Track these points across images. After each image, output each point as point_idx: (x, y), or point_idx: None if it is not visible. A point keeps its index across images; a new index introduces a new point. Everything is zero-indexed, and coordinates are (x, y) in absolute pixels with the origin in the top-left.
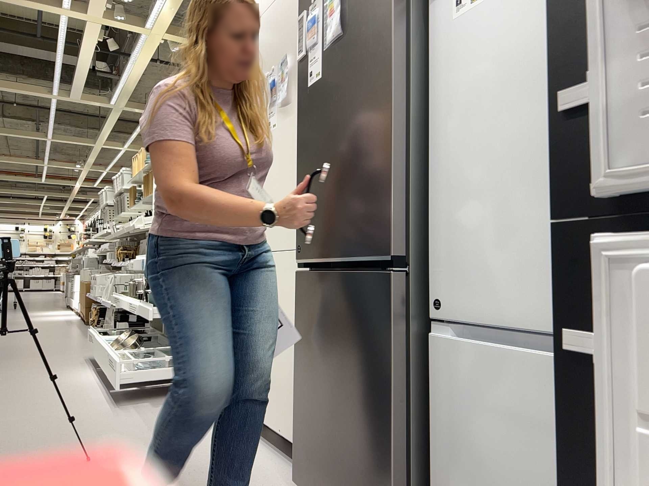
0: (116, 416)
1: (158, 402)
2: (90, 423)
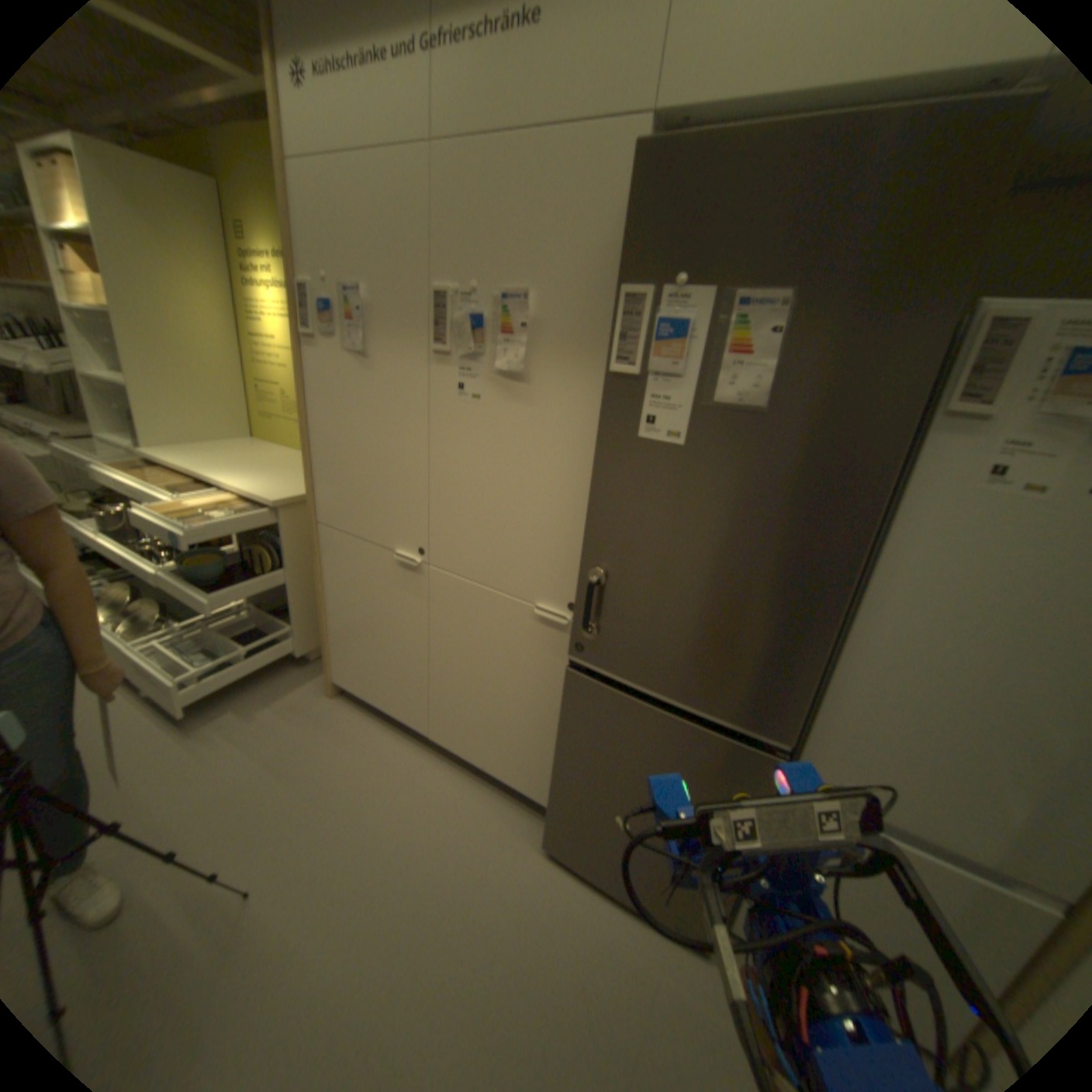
0: (201, 760)
1: (242, 706)
2: (170, 792)
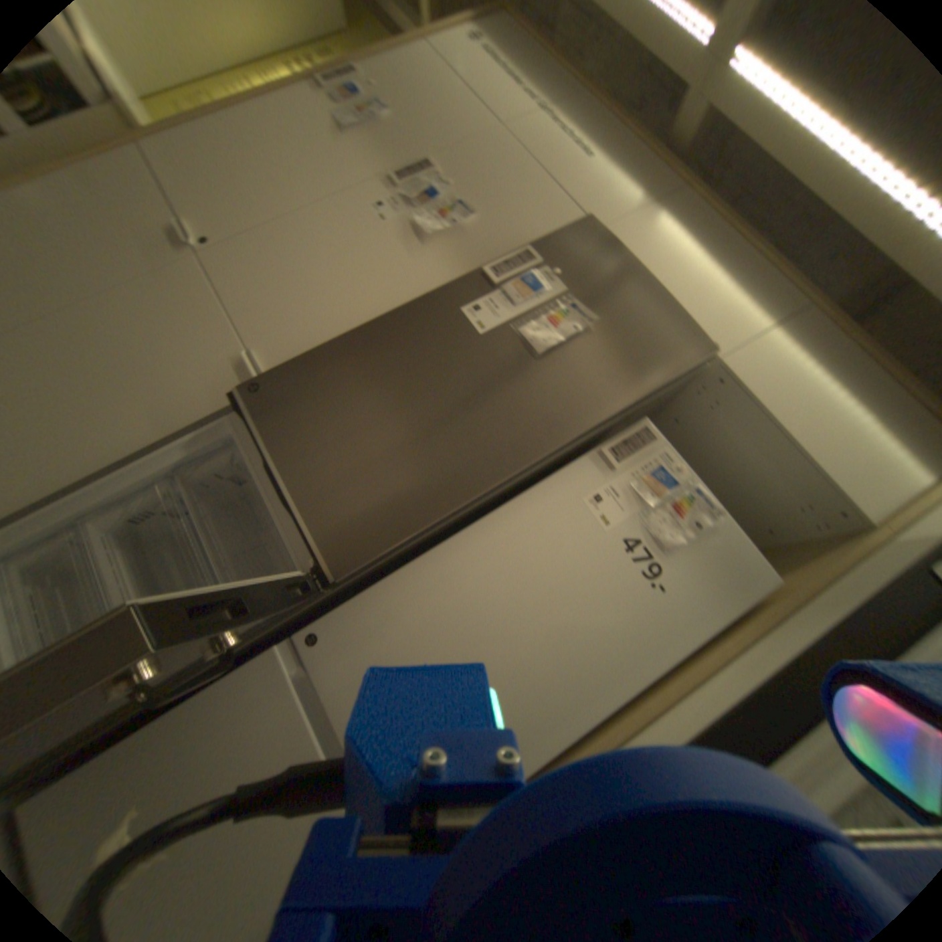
0: None
1: None
2: None
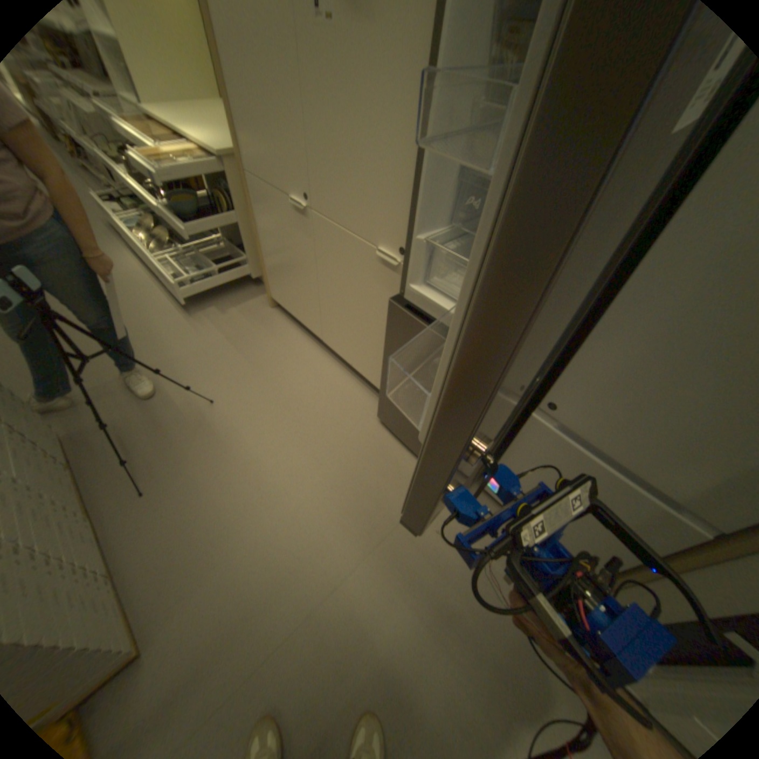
0: (196, 331)
1: (221, 305)
2: (180, 345)
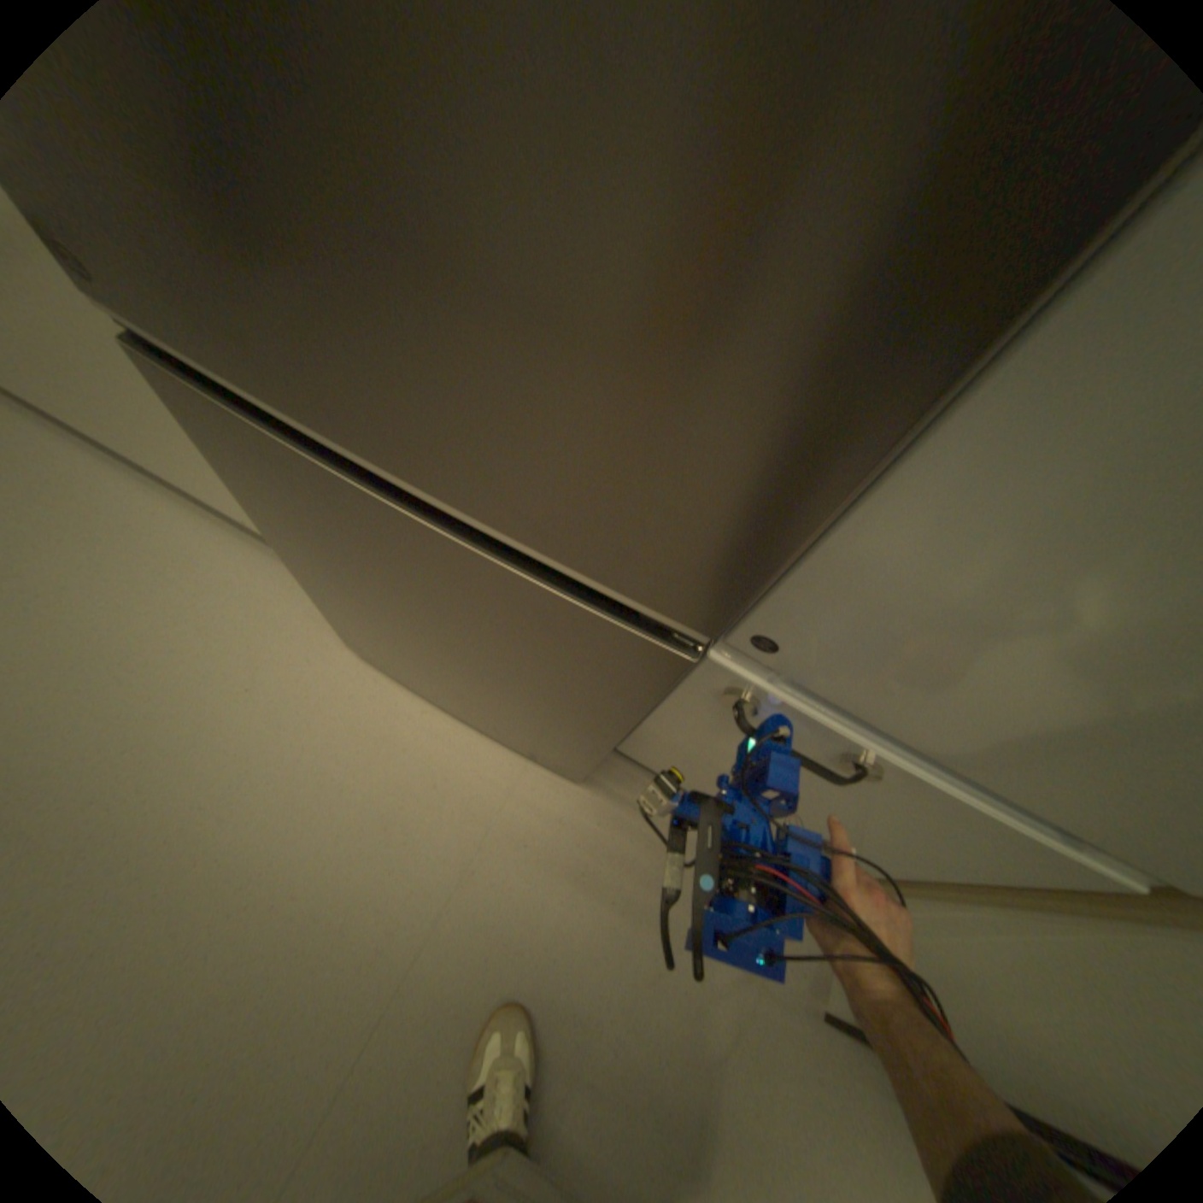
0: None
1: None
2: None
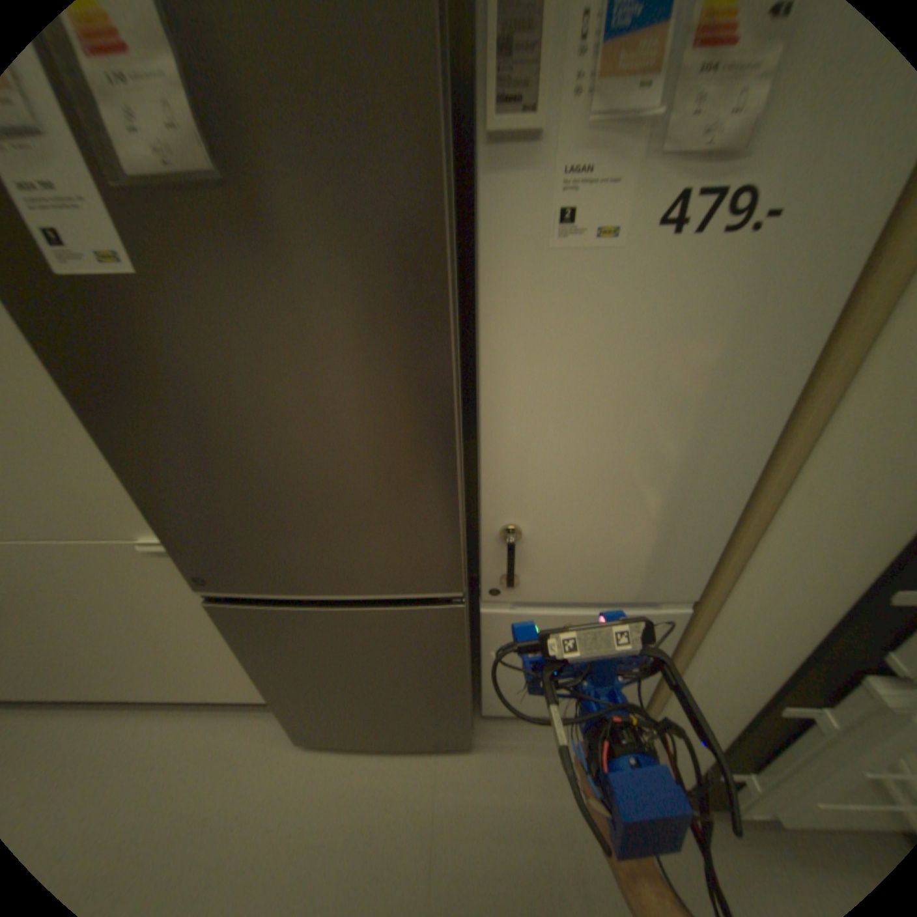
0: None
1: None
2: None
